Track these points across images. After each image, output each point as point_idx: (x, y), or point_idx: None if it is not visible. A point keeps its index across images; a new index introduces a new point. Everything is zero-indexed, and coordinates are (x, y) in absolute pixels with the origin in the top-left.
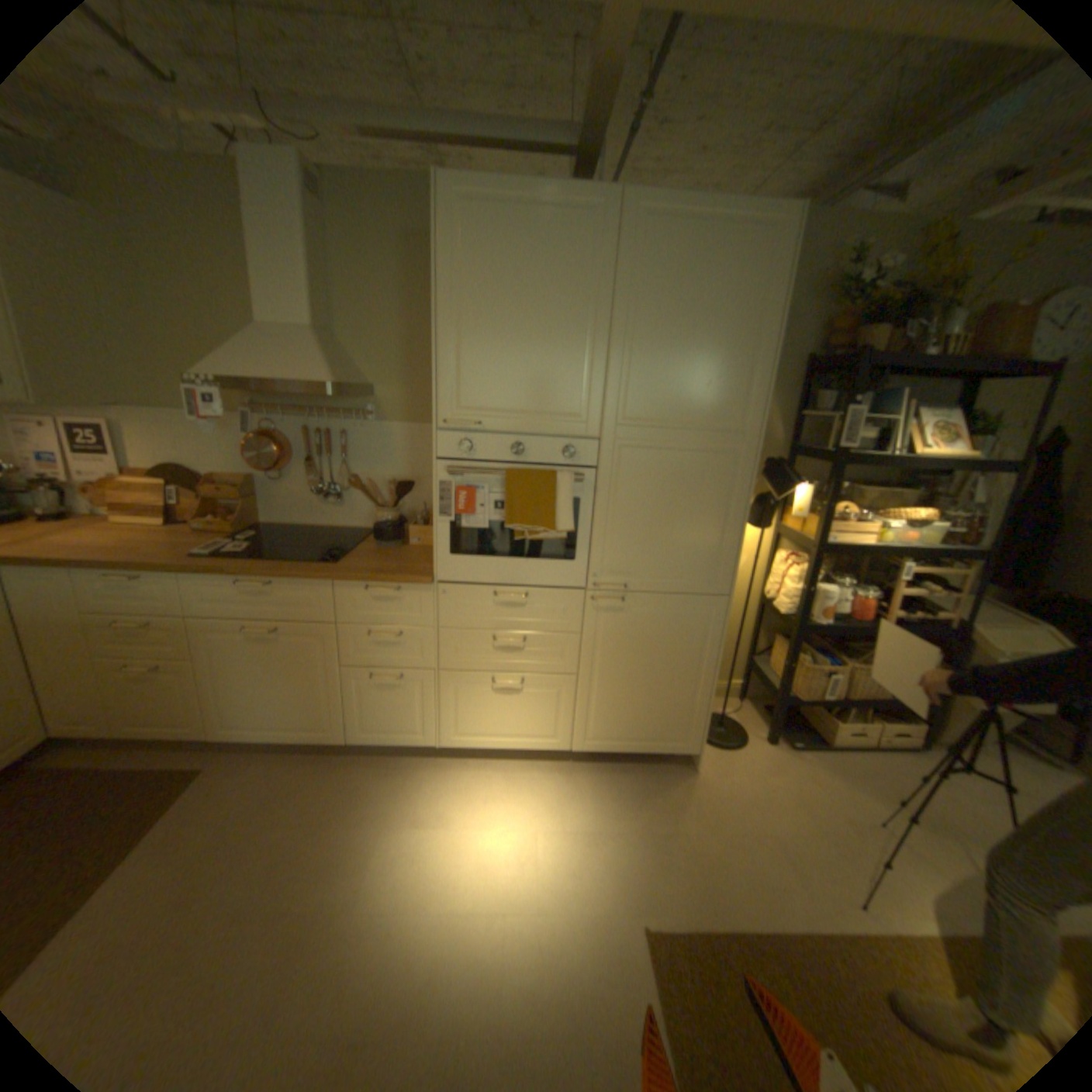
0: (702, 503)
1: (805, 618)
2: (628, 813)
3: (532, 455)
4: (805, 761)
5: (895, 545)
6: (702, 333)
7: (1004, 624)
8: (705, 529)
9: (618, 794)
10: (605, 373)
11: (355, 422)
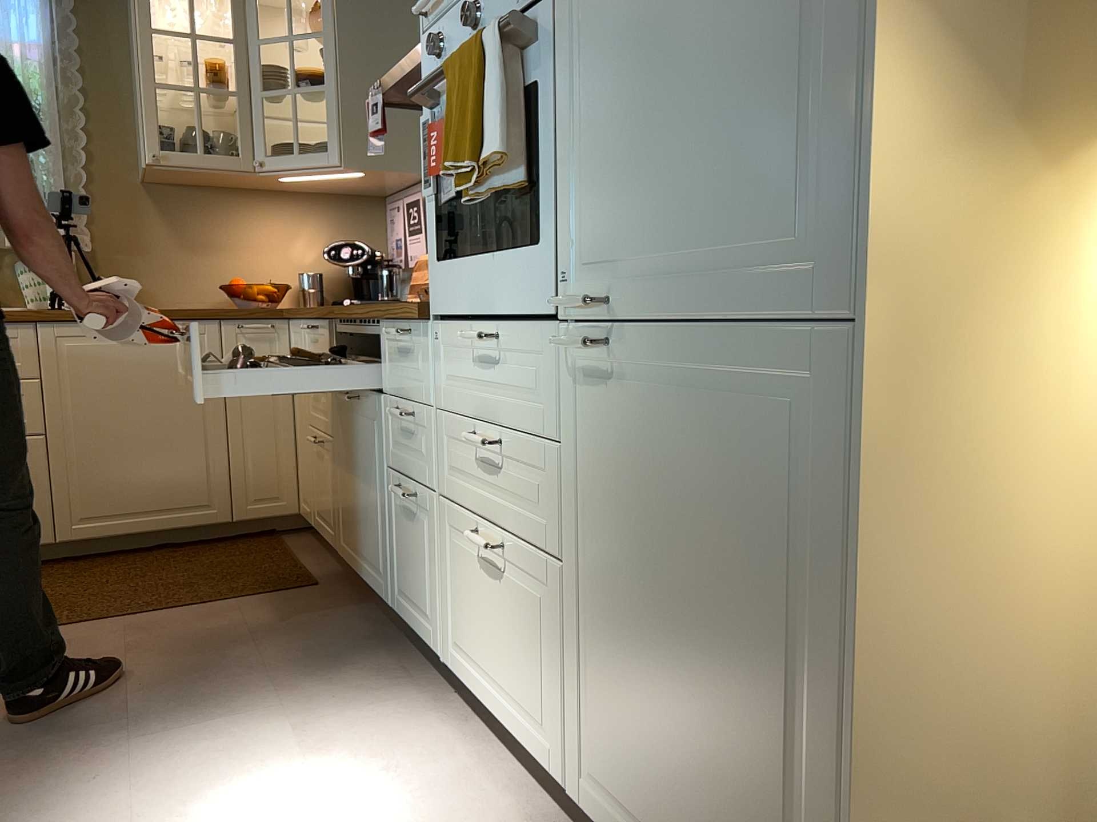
0: None
1: None
2: None
3: (494, 13)
4: None
5: None
6: None
7: None
8: (775, 51)
9: None
10: None
11: None
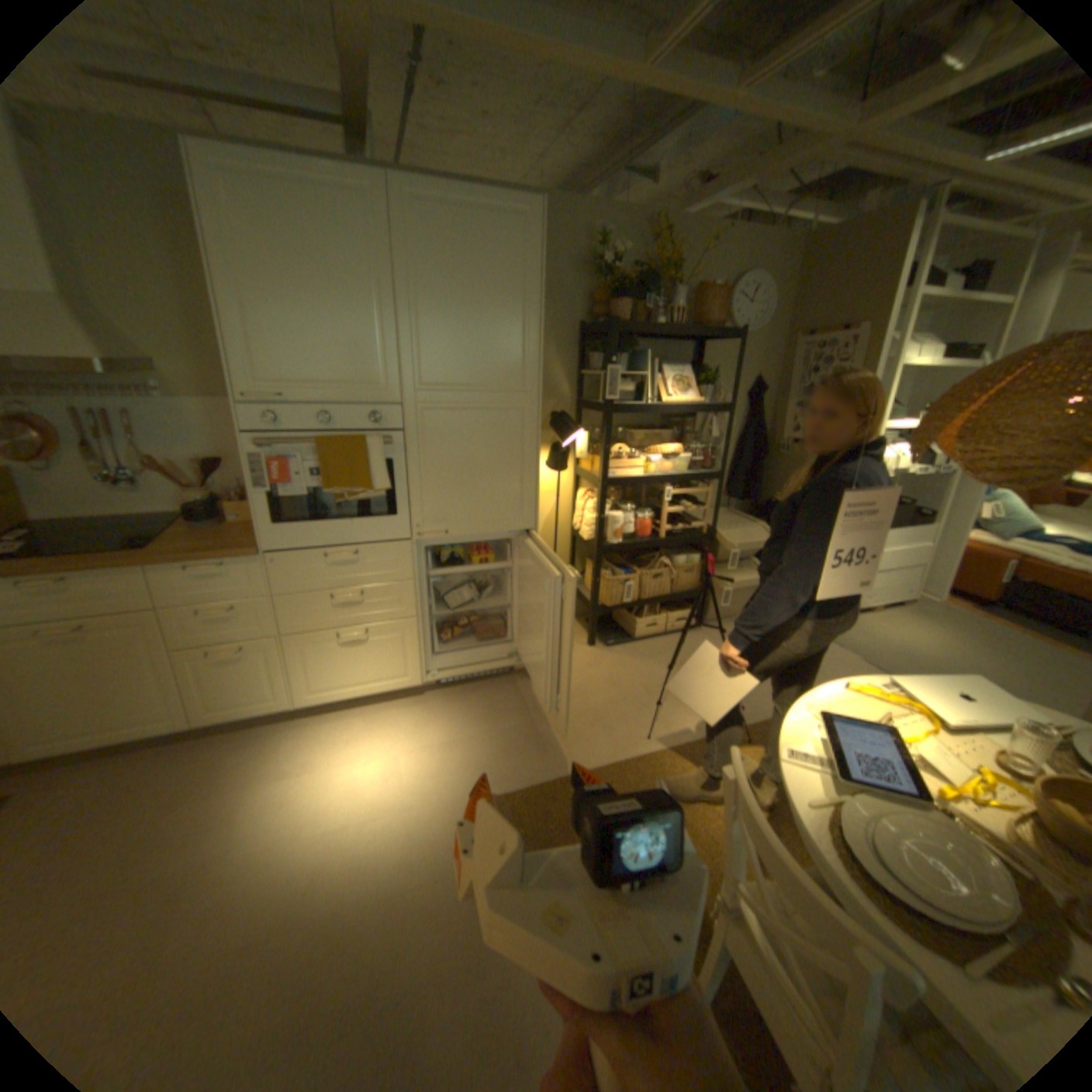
0: (501, 454)
1: (600, 541)
2: (476, 721)
3: (341, 422)
4: (614, 653)
5: (656, 475)
6: (478, 308)
7: (735, 525)
8: (507, 476)
9: (468, 709)
10: (398, 344)
11: (139, 399)
